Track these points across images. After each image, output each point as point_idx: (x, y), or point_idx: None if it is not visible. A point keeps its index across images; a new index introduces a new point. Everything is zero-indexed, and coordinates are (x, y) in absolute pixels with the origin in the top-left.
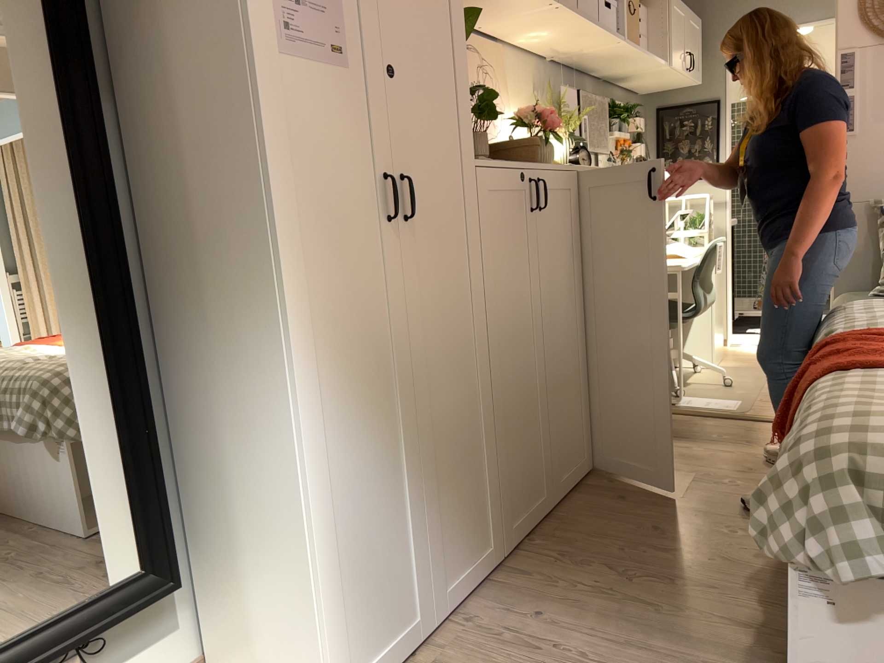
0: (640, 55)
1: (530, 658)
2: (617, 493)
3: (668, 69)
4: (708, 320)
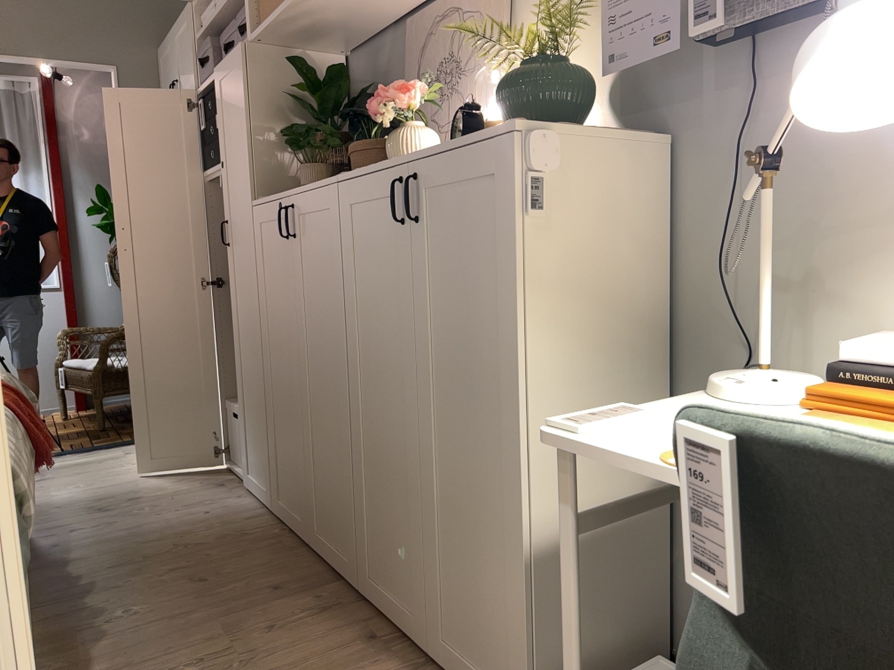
0: None
1: (185, 505)
2: (291, 592)
3: None
4: None
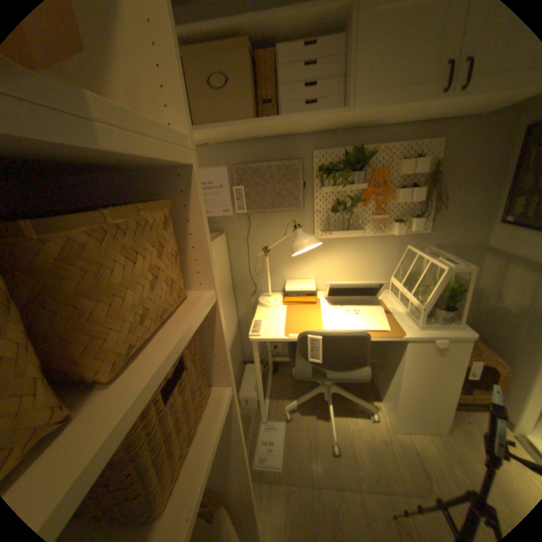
0: (249, 122)
1: None
2: None
3: (366, 107)
4: (398, 390)
